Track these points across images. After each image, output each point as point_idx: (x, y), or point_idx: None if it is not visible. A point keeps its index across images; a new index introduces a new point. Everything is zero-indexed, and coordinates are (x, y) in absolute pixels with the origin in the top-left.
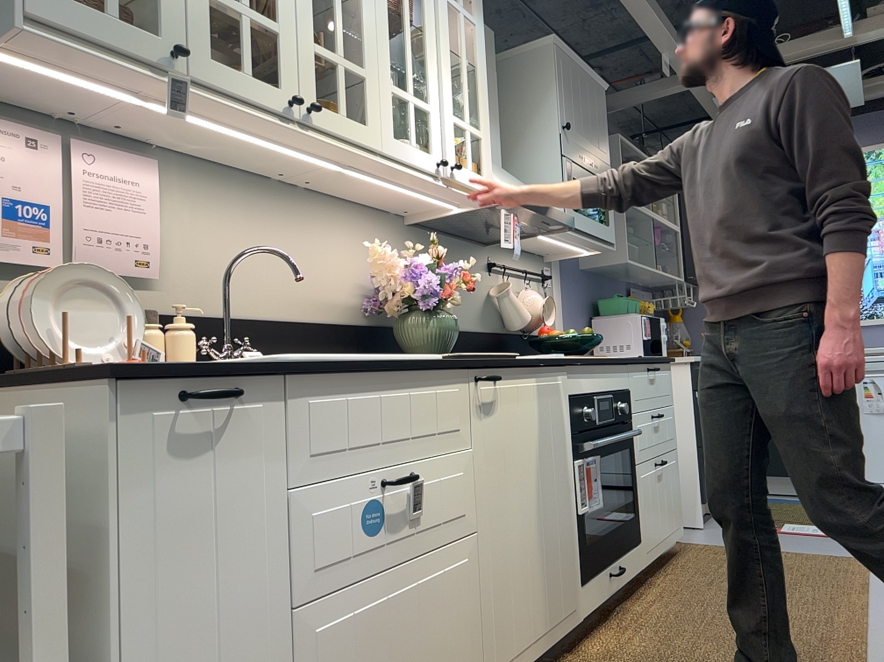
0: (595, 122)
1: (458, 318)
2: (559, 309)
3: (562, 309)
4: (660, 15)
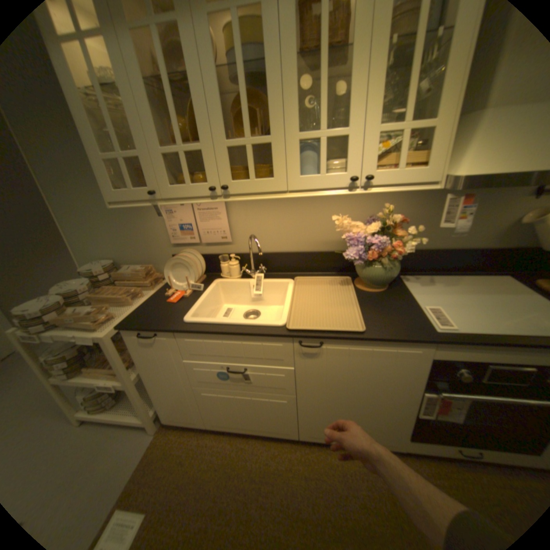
0: None
1: (459, 240)
2: None
3: None
4: None
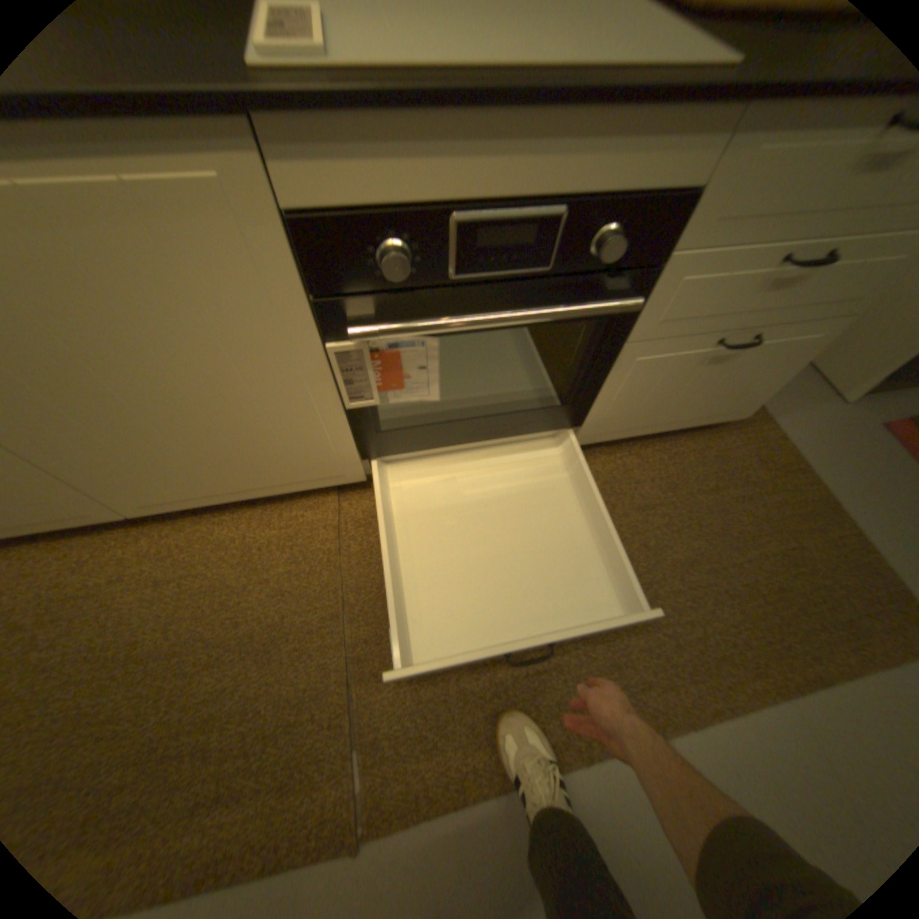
0: None
1: None
2: None
3: None
4: None
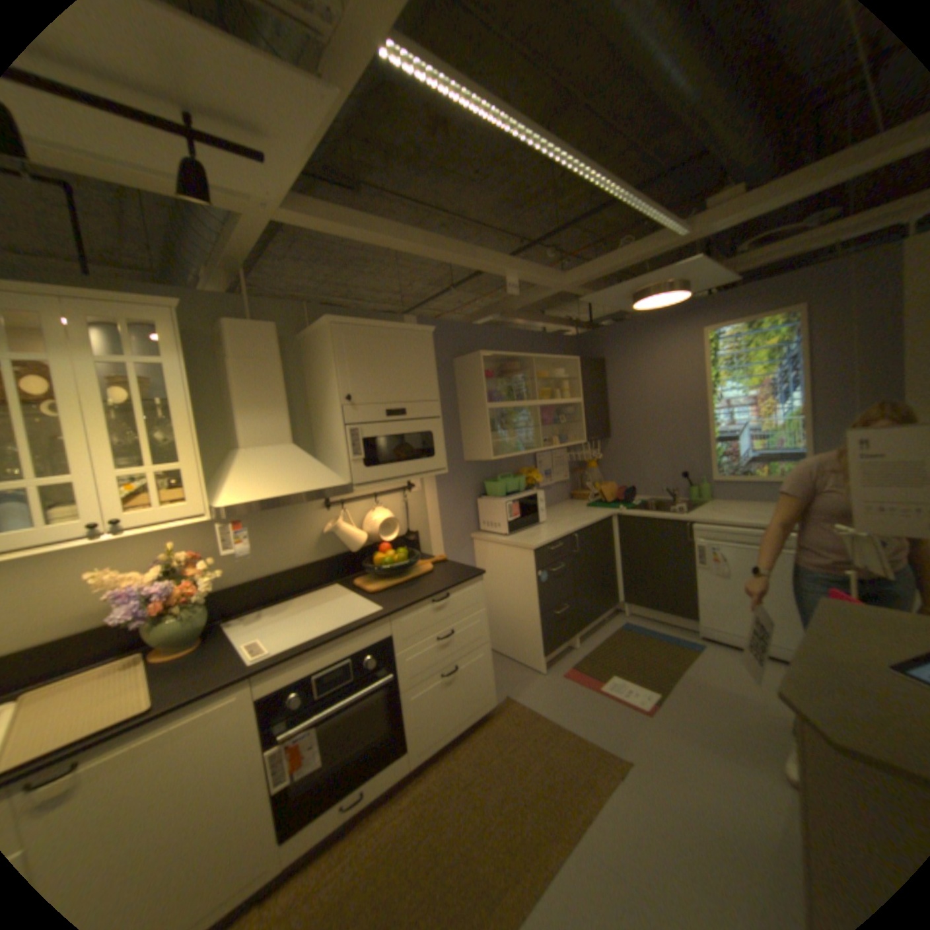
0: (409, 370)
1: (280, 562)
2: (431, 504)
3: (435, 503)
4: (475, 252)
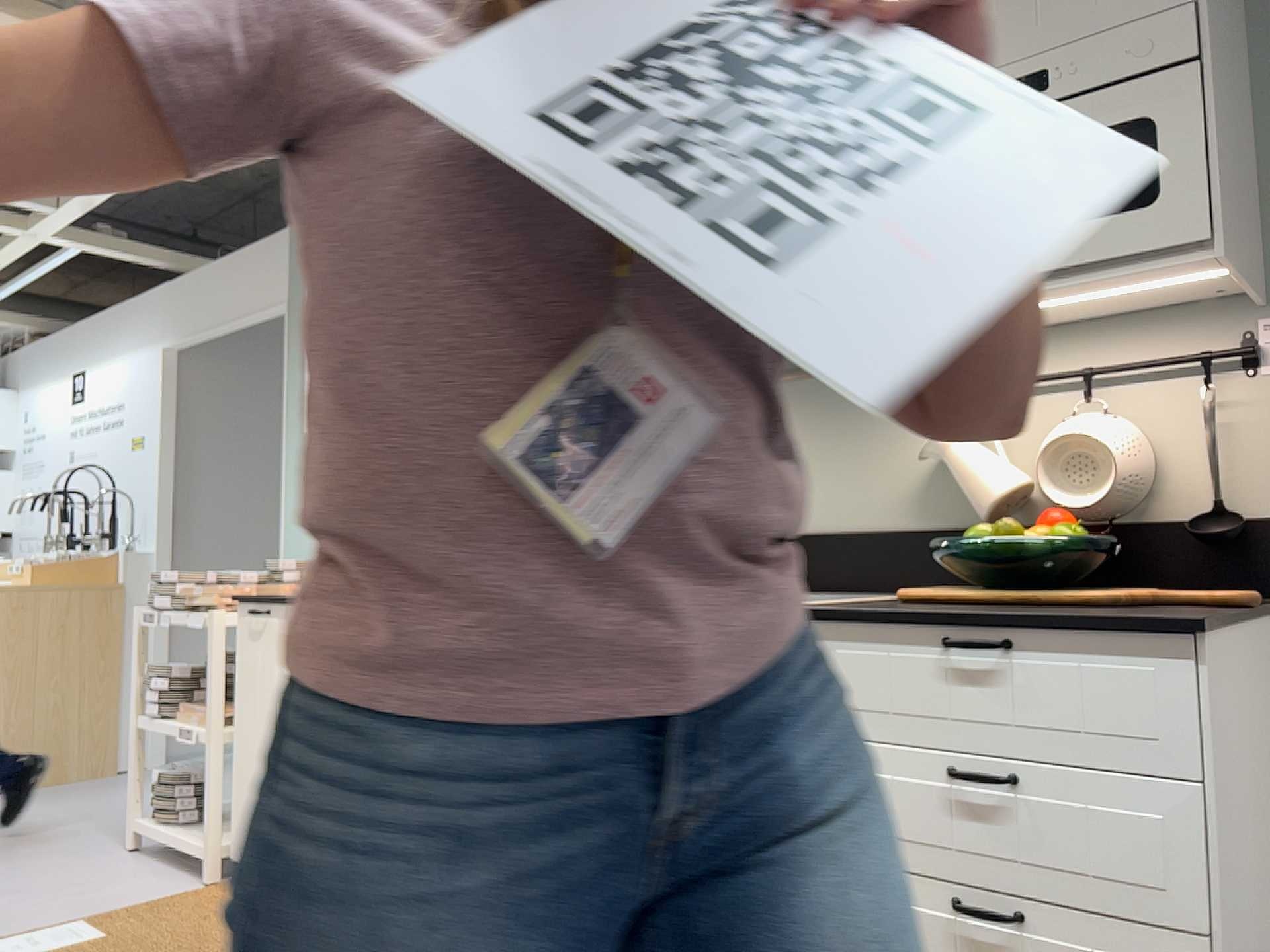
0: None
1: (839, 511)
2: None
3: None
4: None
